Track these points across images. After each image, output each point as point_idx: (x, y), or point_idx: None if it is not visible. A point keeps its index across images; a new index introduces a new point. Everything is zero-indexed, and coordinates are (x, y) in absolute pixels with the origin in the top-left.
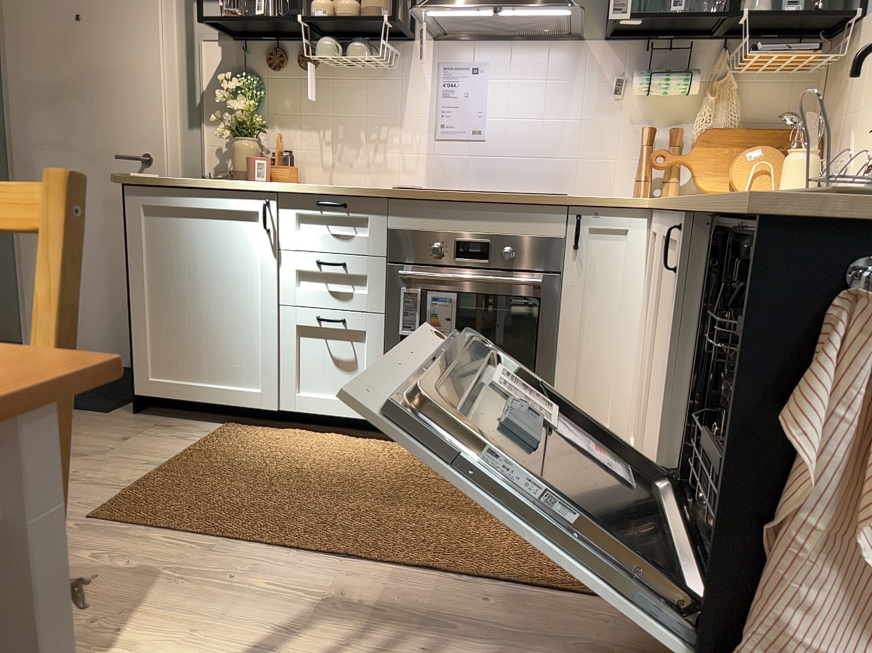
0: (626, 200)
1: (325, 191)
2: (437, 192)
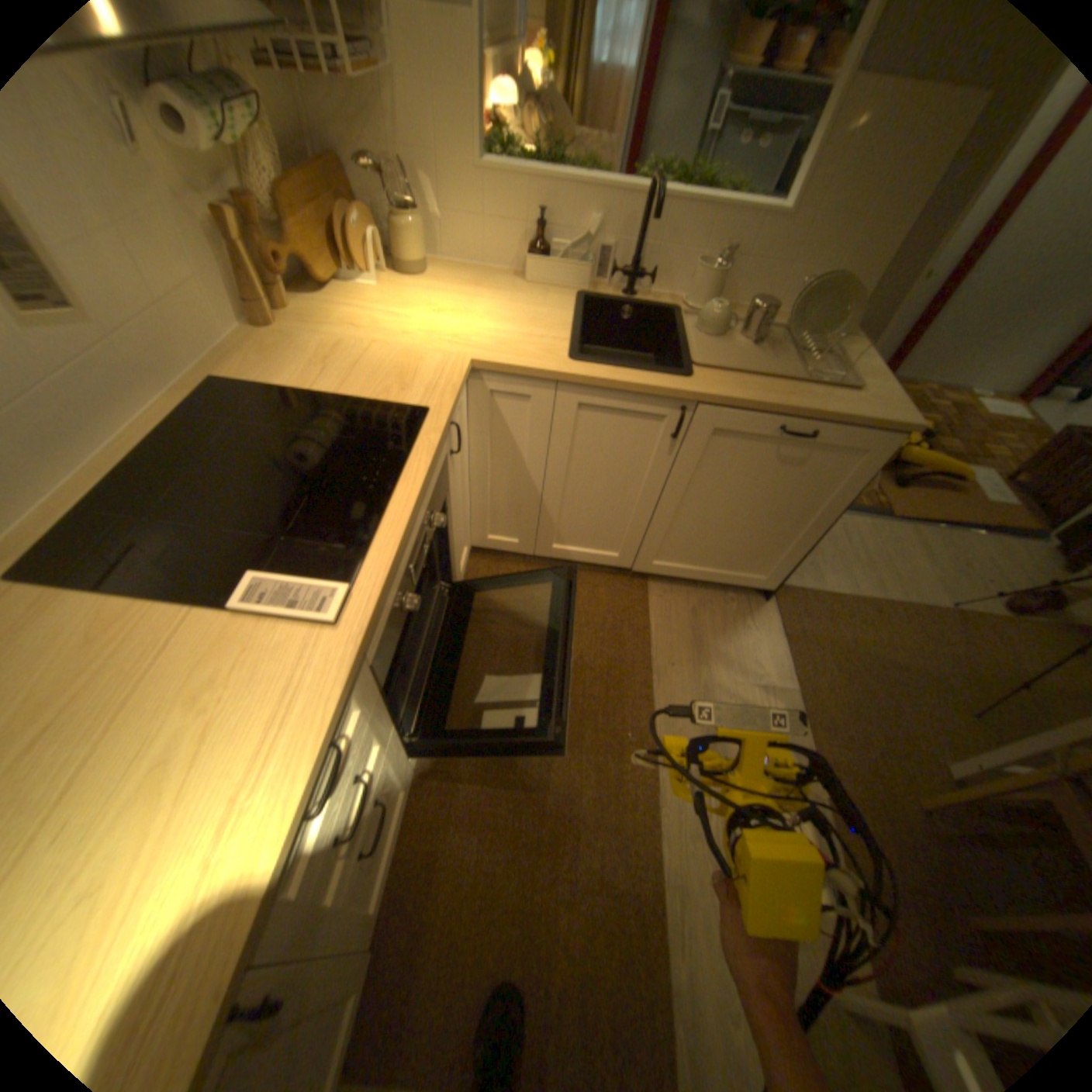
0: (461, 372)
1: (304, 790)
2: (393, 550)
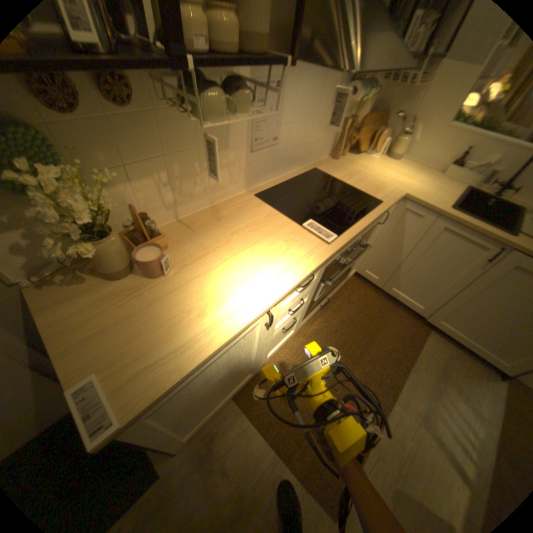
0: (400, 195)
1: (306, 276)
2: (354, 235)
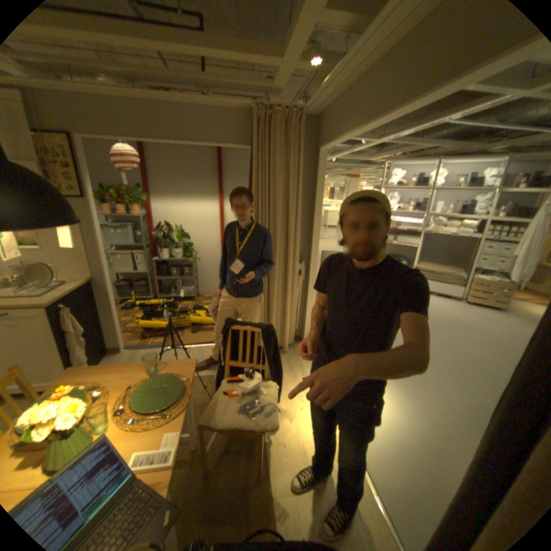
0: None
1: None
2: None
